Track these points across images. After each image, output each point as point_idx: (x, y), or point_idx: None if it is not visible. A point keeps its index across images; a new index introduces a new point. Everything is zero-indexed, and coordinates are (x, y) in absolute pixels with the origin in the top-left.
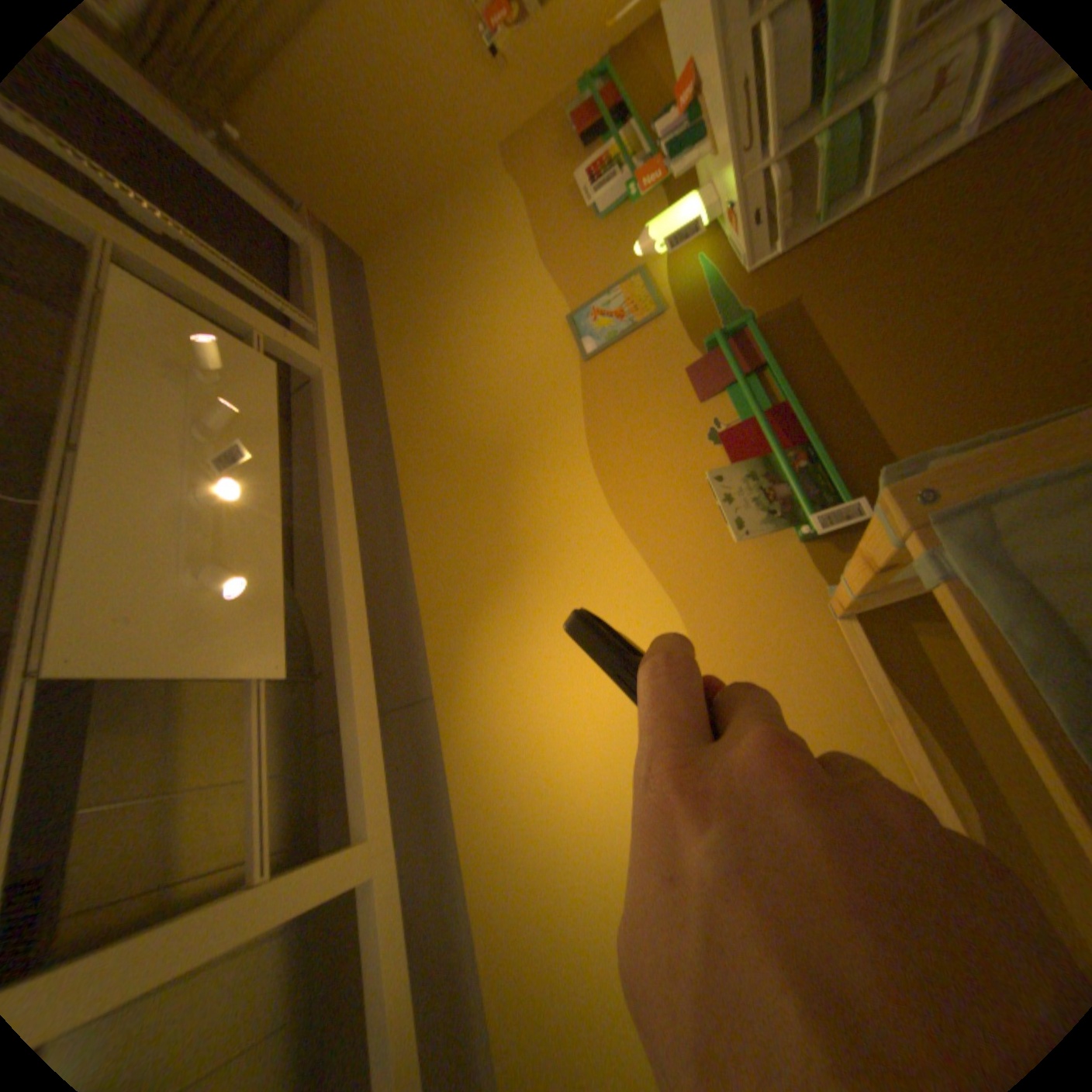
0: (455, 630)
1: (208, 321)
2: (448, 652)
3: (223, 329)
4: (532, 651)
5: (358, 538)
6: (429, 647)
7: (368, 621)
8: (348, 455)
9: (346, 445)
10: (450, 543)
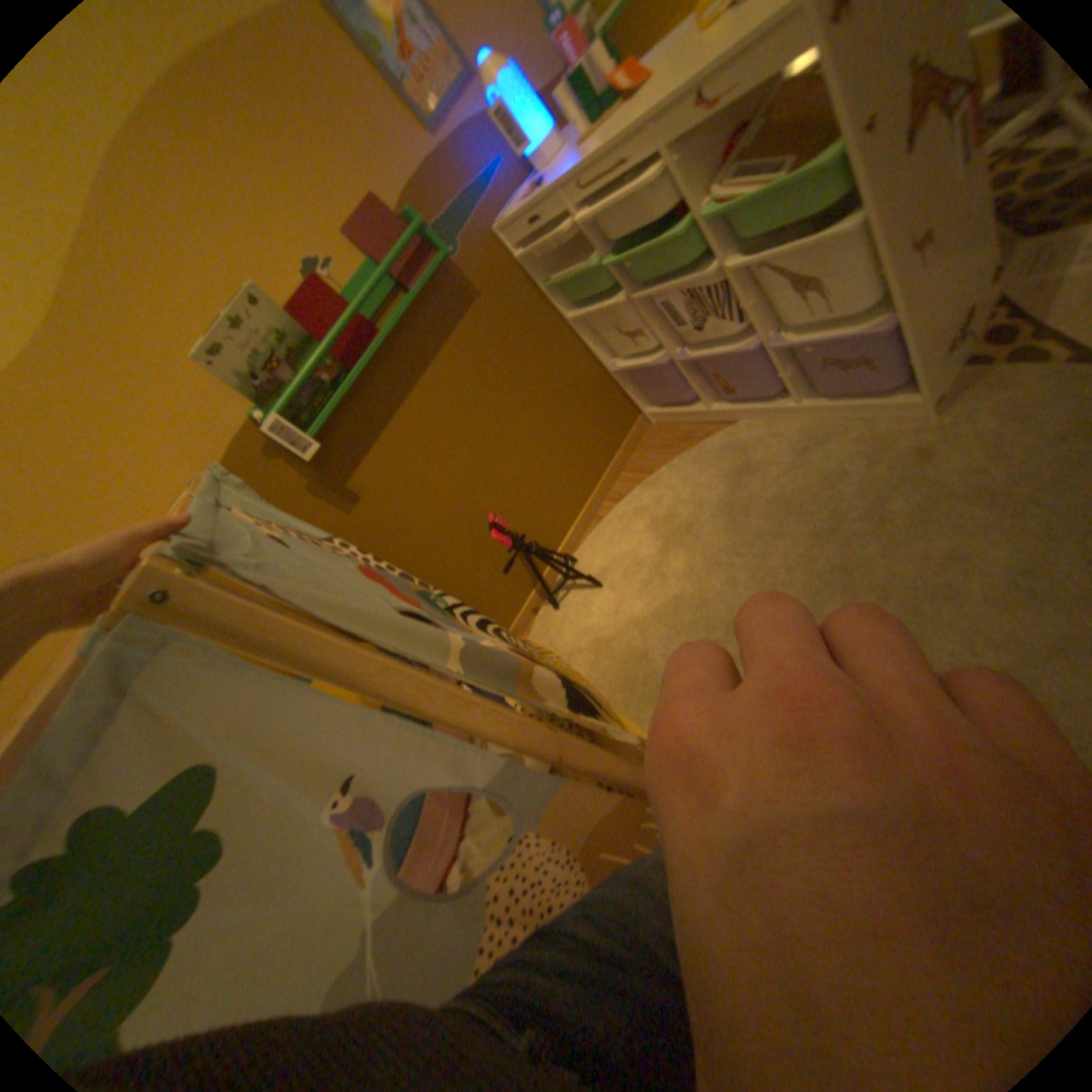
0: None
1: None
2: None
3: None
4: None
5: None
6: None
7: None
8: None
9: None
10: None
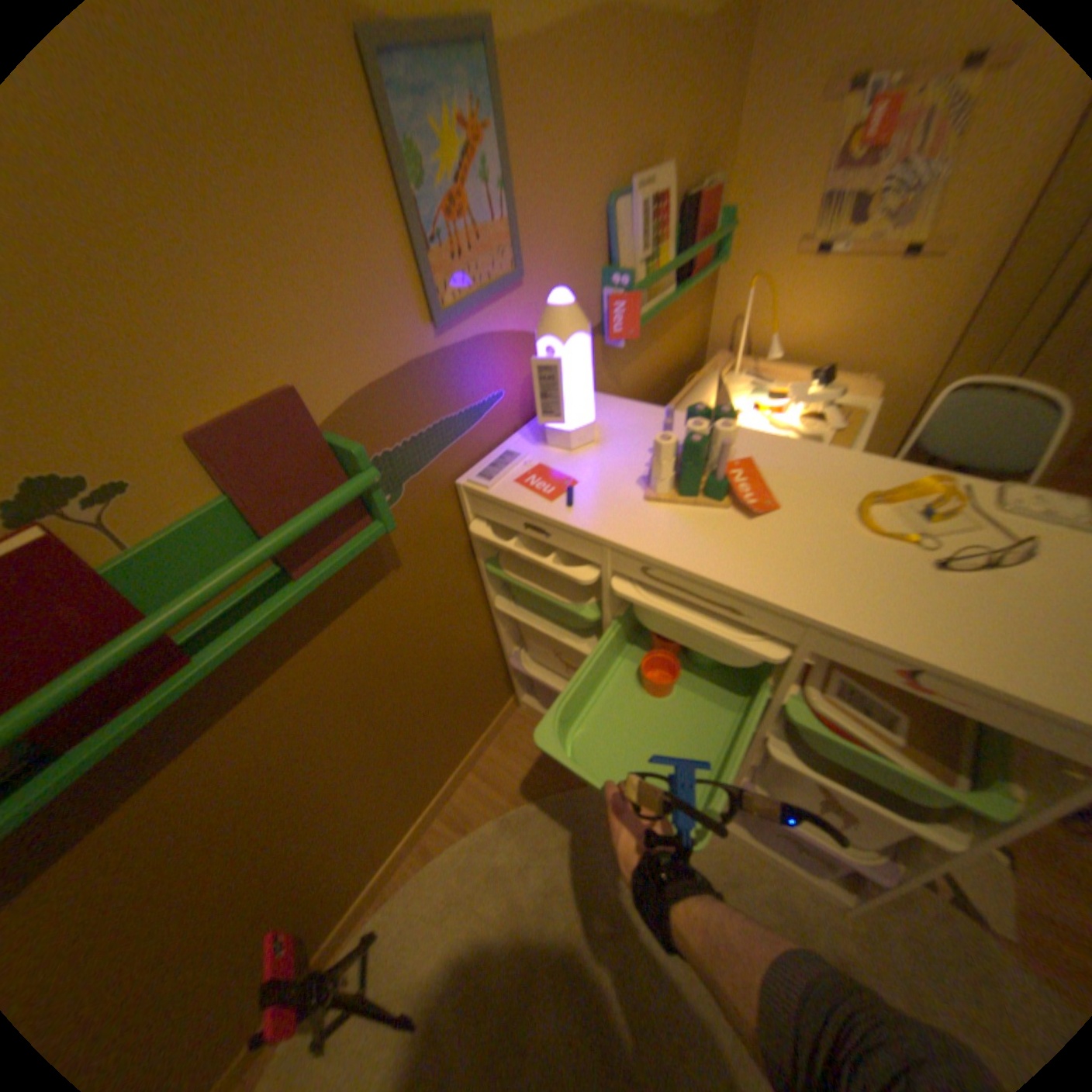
0: None
1: None
2: None
3: None
4: None
5: None
6: None
7: None
8: None
9: None
10: None
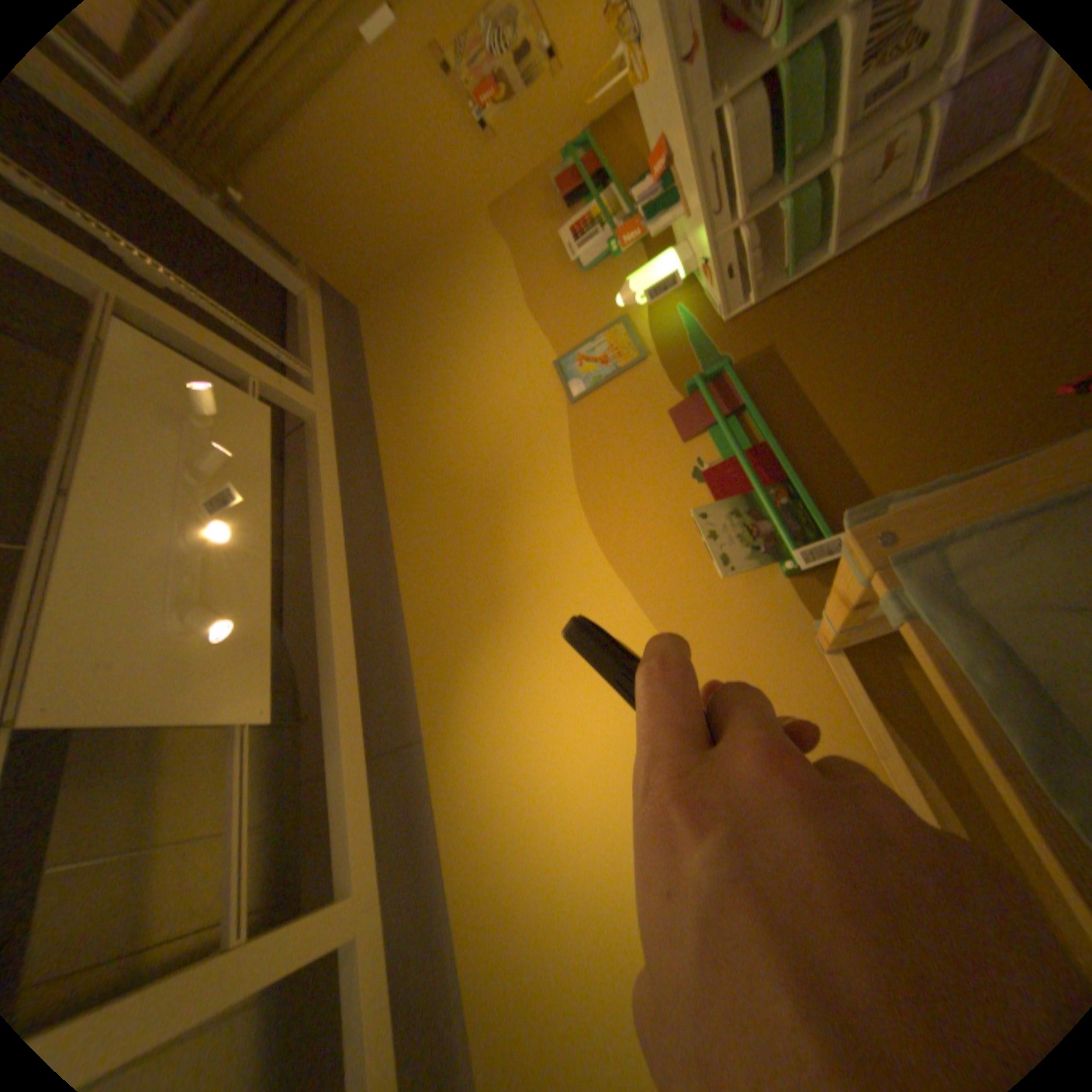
0: (445, 670)
1: (205, 369)
2: (438, 693)
3: (220, 377)
4: (523, 691)
5: (348, 577)
6: (419, 688)
7: (357, 662)
8: (340, 495)
9: (338, 486)
10: (440, 582)
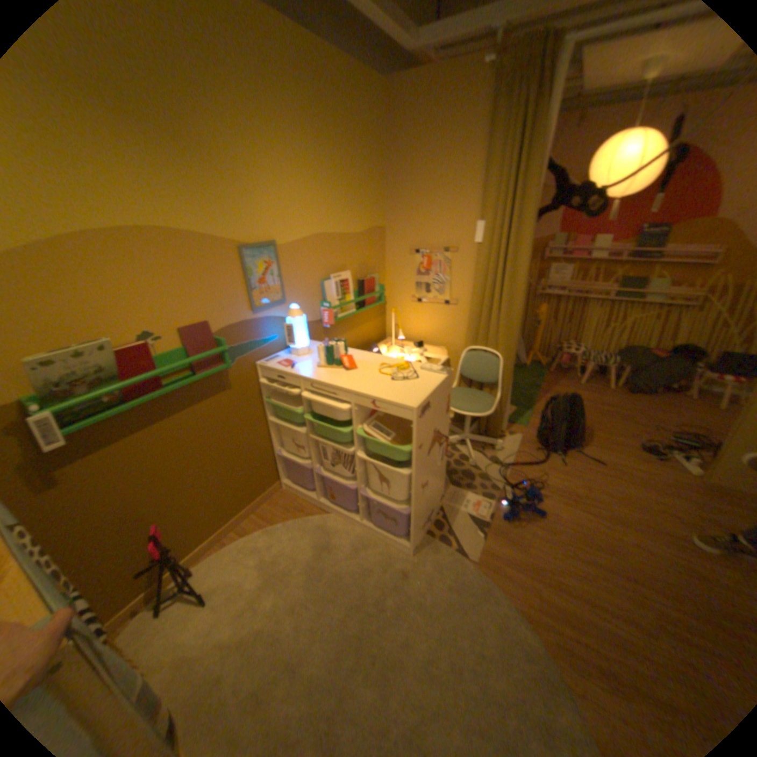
0: None
1: None
2: None
3: None
4: None
5: None
6: None
7: None
8: None
9: None
10: None
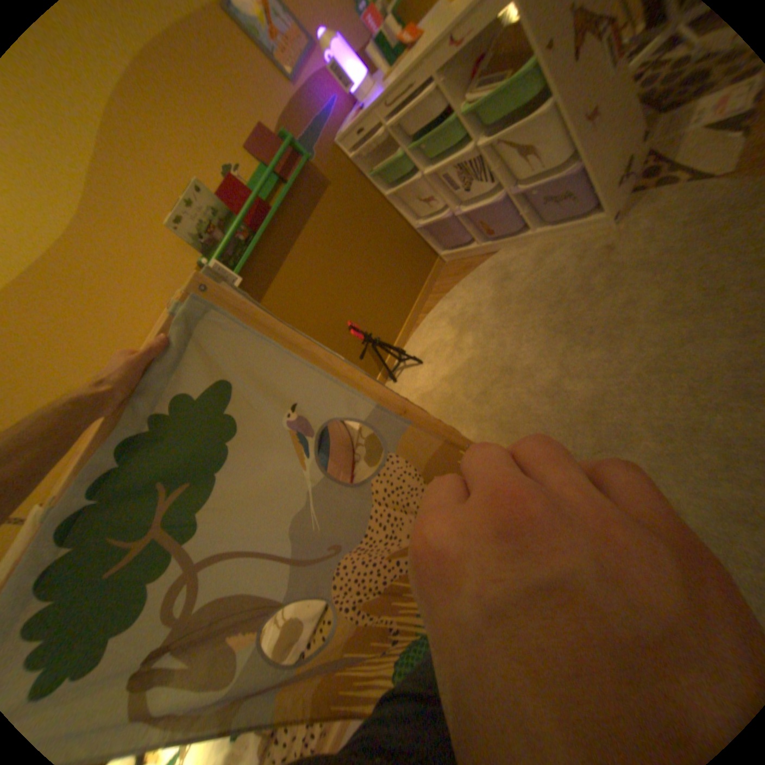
0: None
1: None
2: None
3: None
4: None
5: None
6: None
7: None
8: None
9: None
10: None
